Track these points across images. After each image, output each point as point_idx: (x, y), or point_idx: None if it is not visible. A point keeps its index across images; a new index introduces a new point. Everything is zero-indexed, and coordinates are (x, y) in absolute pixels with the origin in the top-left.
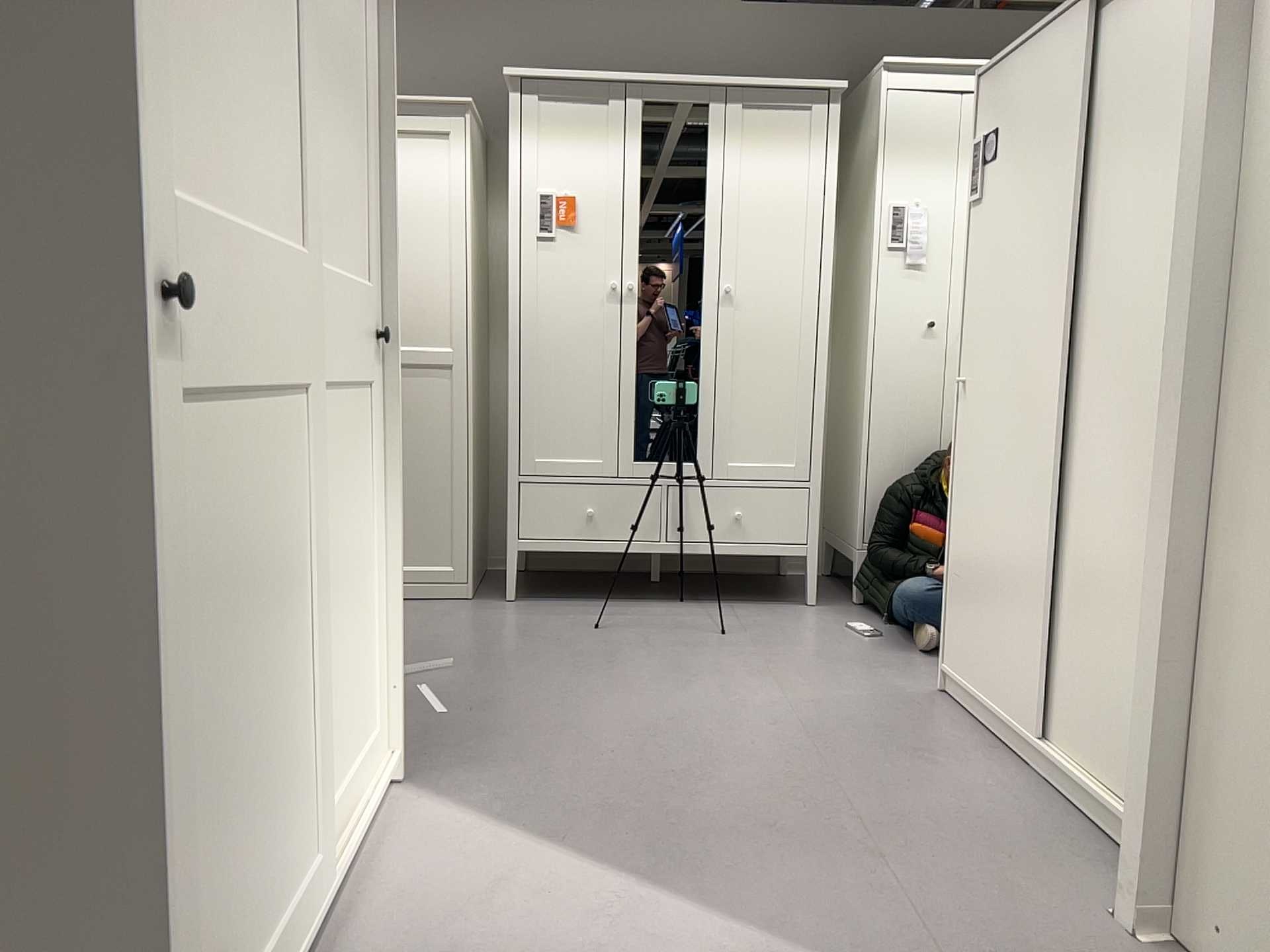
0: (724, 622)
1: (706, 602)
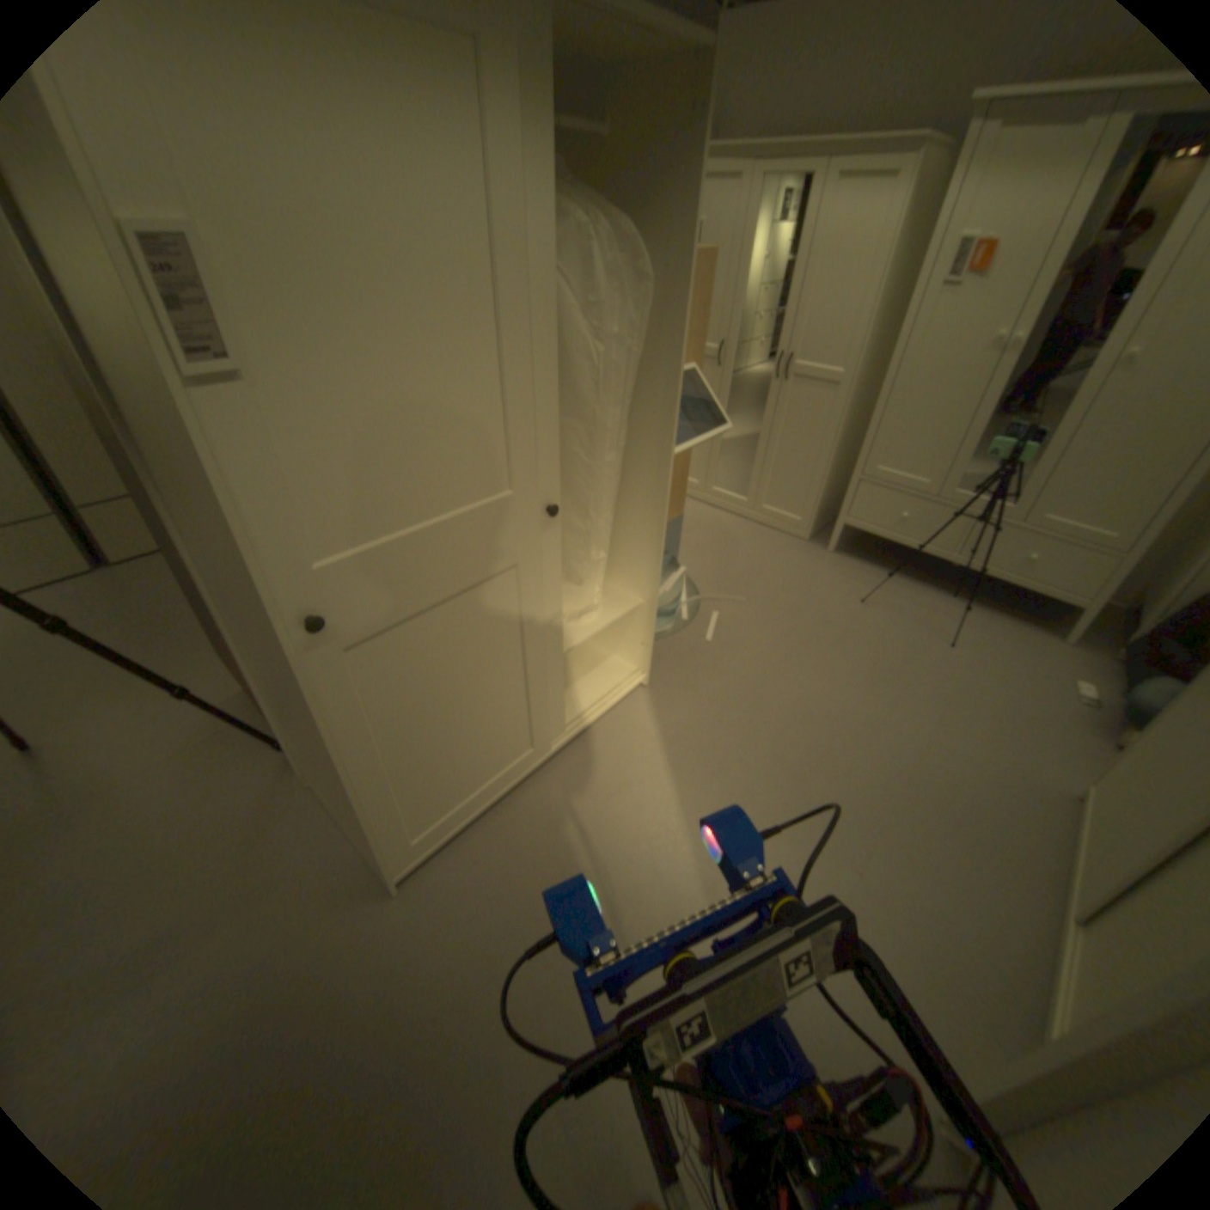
0: (969, 631)
1: (975, 603)
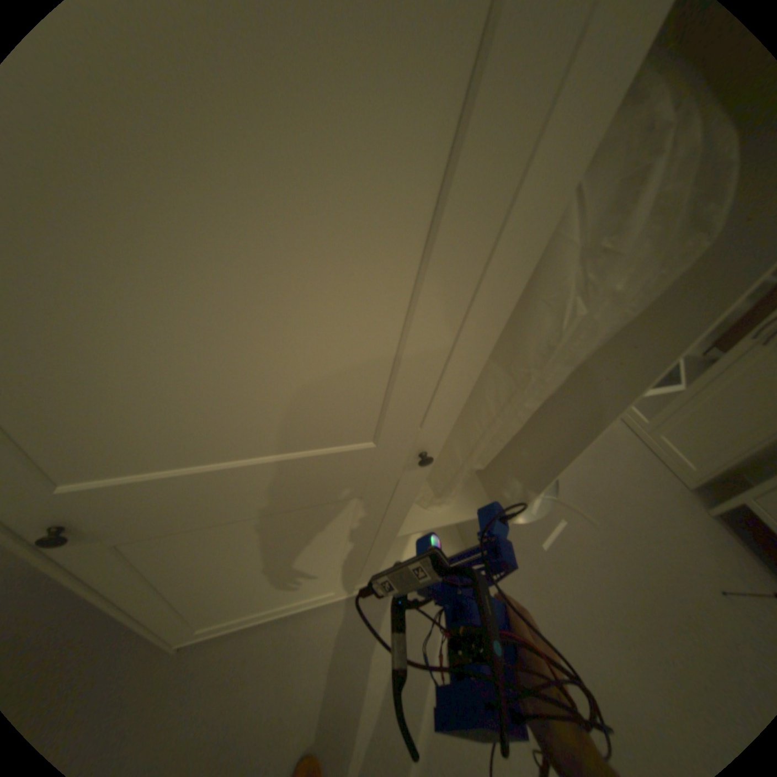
0: None
1: None
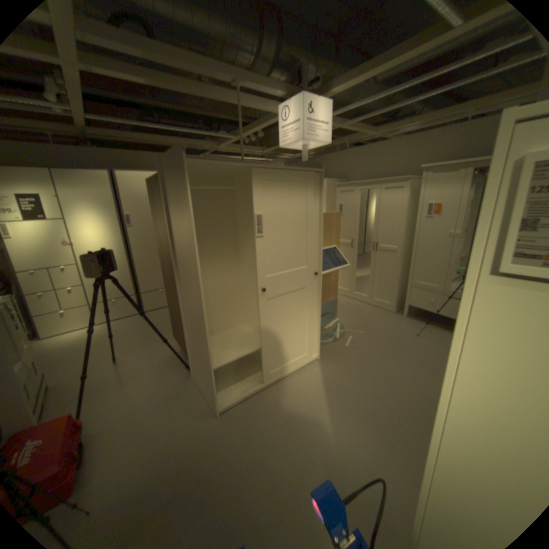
0: None
1: None
